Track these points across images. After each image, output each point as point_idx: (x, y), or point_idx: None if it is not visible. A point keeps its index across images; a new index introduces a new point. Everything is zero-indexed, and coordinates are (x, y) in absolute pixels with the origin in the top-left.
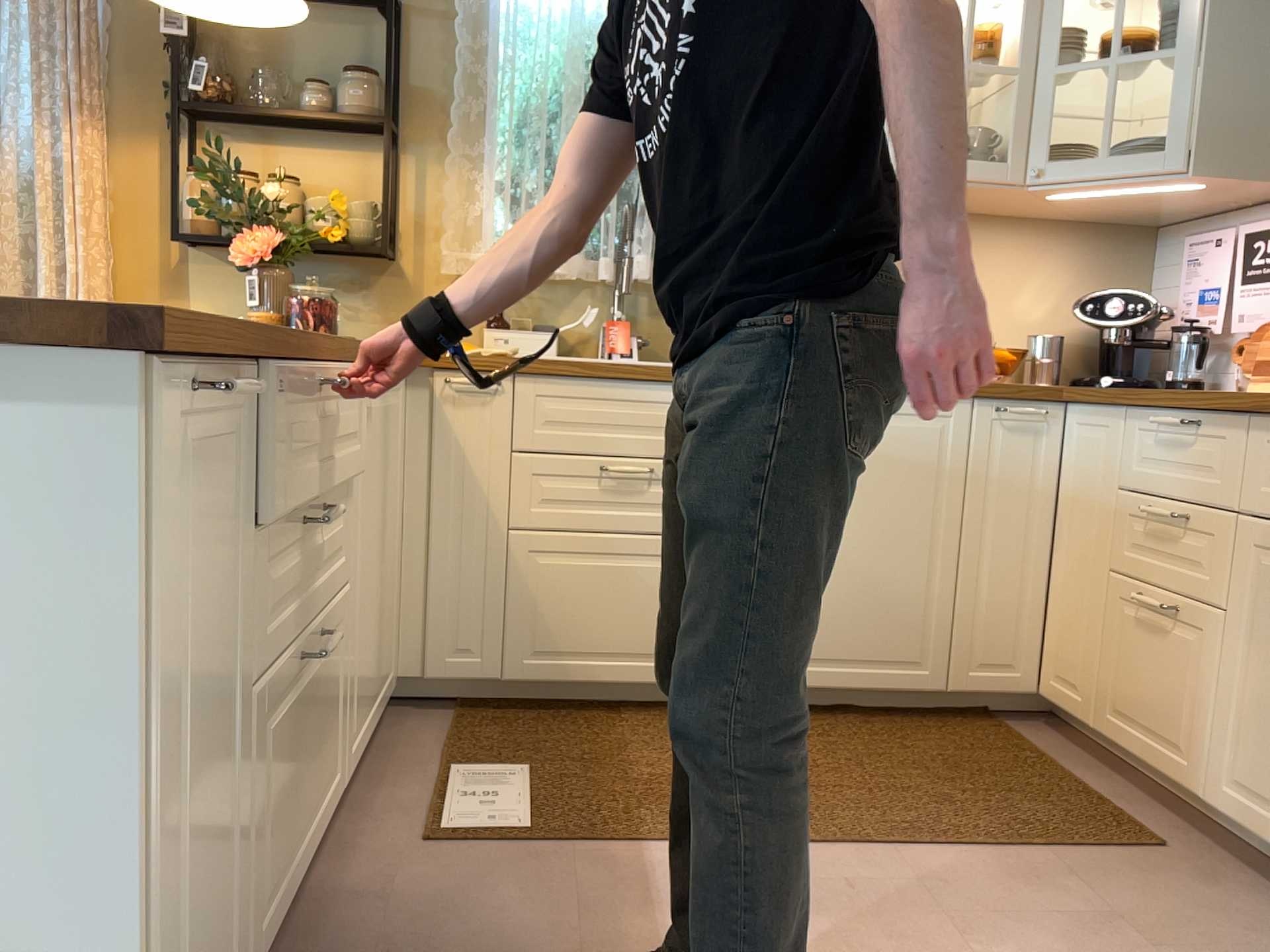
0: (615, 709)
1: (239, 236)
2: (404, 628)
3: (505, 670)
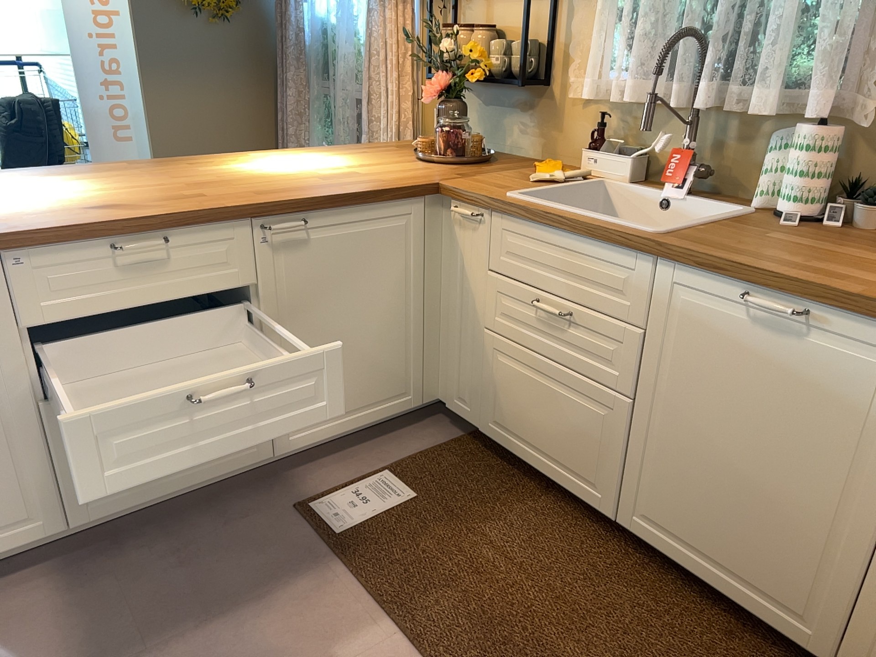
0: (551, 488)
1: (433, 79)
2: (440, 370)
3: (481, 424)
